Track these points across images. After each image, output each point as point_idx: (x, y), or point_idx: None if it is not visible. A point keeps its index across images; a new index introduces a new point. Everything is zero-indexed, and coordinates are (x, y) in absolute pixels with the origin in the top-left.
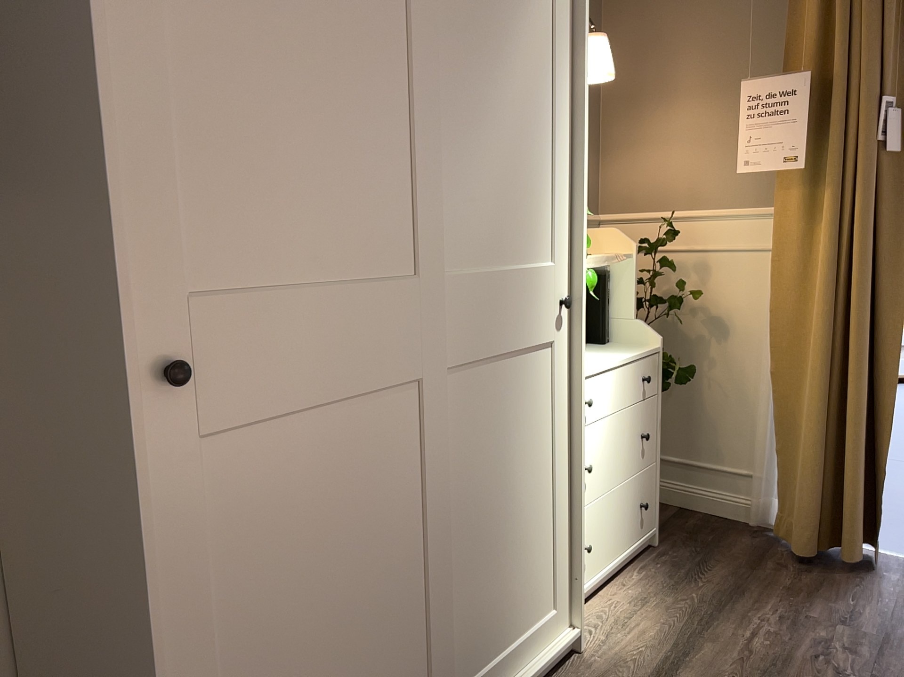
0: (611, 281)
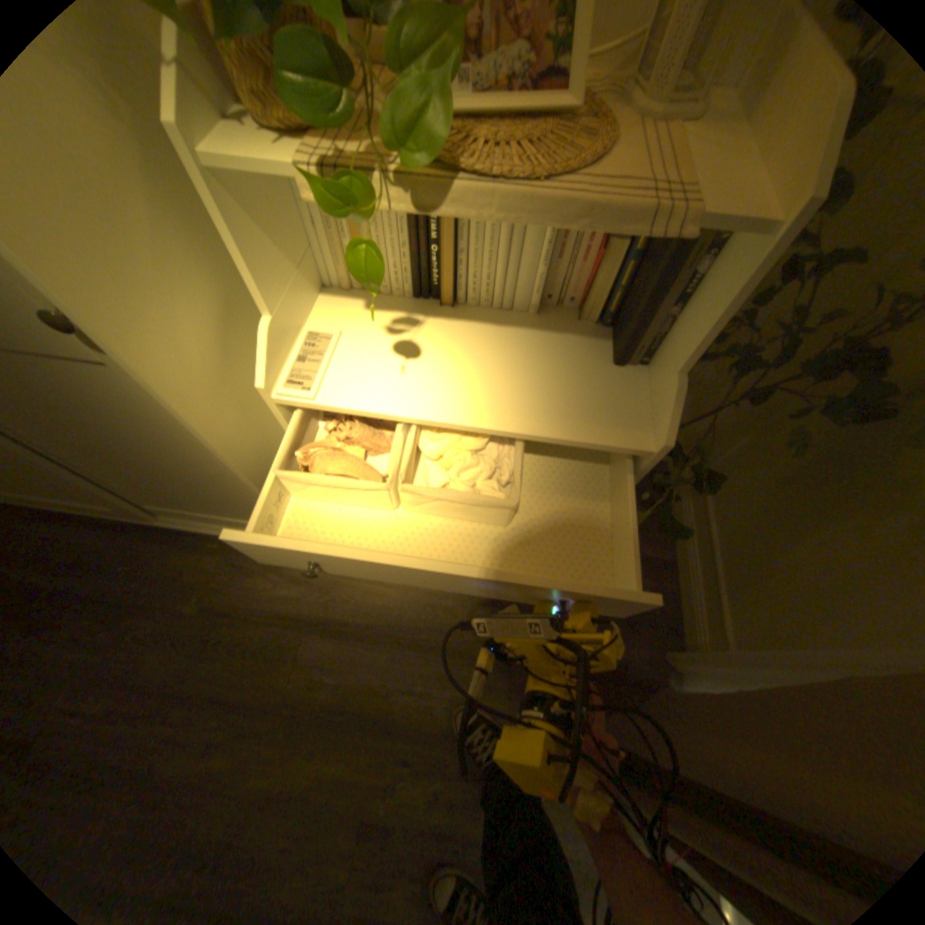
0: (712, 253)
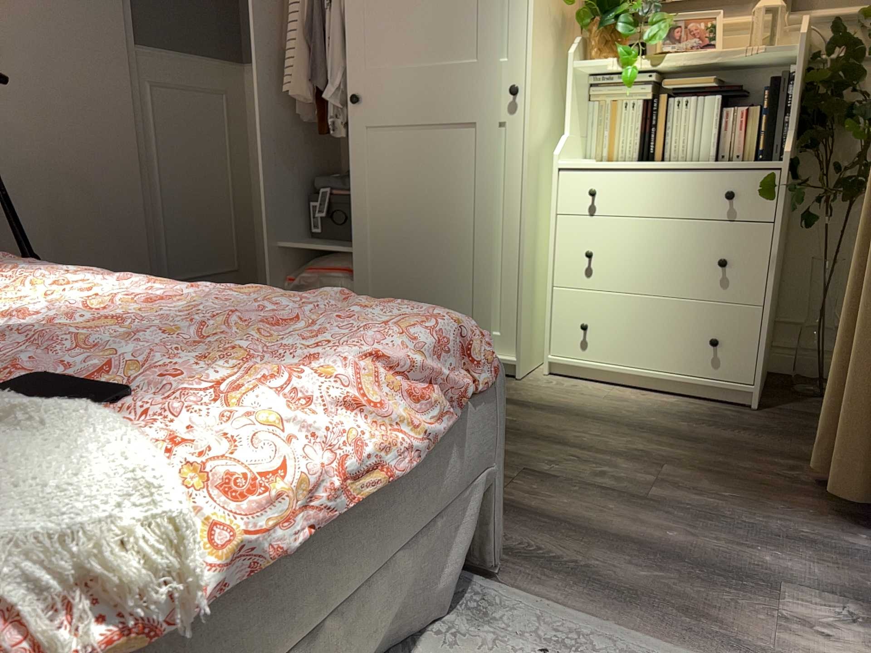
0: (792, 85)
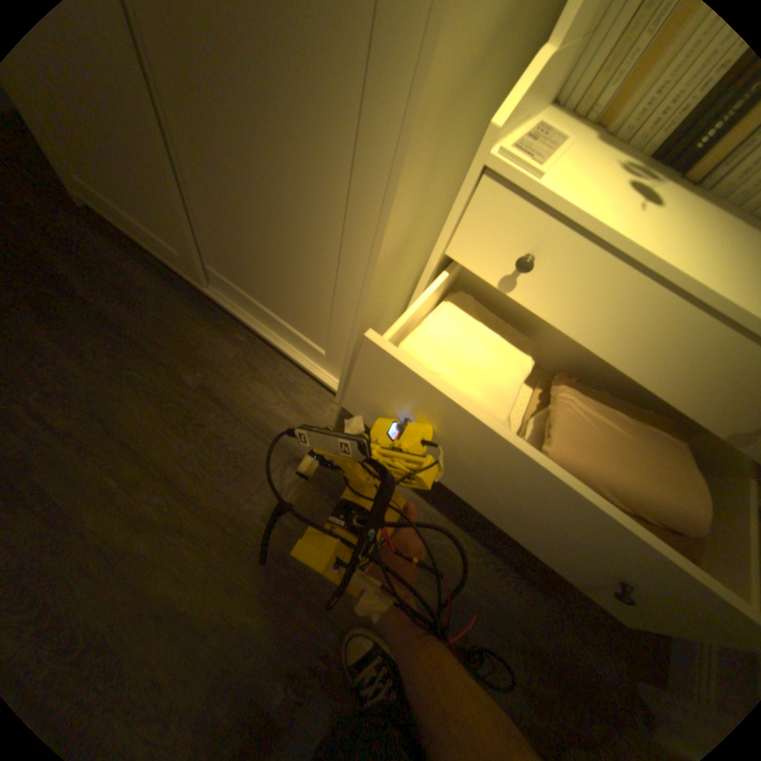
0: None
